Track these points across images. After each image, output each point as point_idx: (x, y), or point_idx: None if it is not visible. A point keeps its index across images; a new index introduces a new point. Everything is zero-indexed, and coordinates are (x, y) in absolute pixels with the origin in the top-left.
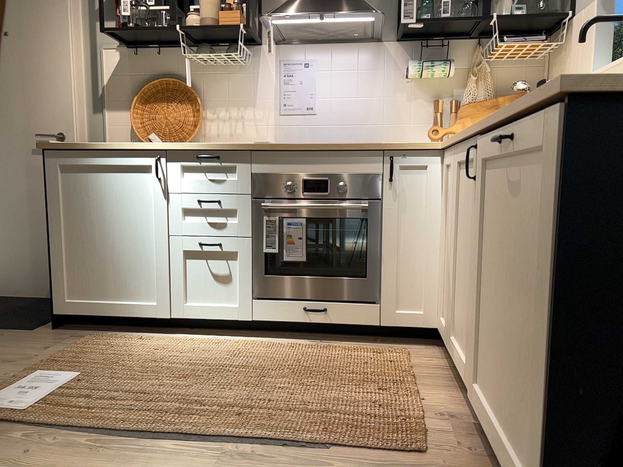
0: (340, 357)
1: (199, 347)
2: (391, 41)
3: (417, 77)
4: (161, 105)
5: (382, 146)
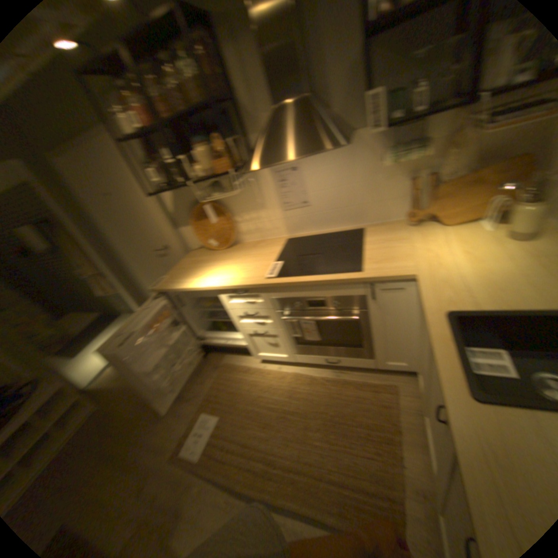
0: (348, 397)
1: (269, 382)
2: (364, 126)
3: (392, 164)
4: (205, 220)
5: (360, 280)
